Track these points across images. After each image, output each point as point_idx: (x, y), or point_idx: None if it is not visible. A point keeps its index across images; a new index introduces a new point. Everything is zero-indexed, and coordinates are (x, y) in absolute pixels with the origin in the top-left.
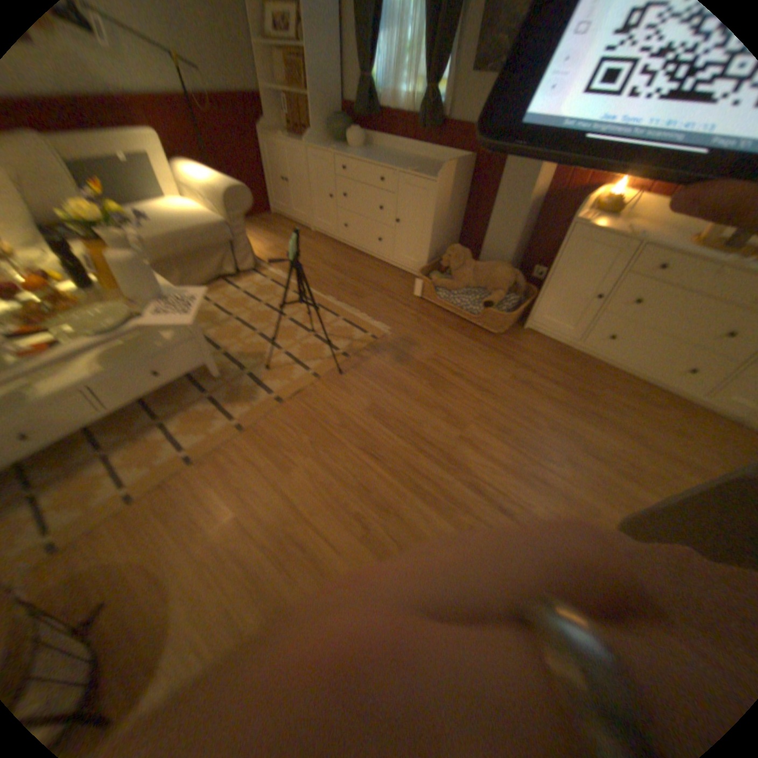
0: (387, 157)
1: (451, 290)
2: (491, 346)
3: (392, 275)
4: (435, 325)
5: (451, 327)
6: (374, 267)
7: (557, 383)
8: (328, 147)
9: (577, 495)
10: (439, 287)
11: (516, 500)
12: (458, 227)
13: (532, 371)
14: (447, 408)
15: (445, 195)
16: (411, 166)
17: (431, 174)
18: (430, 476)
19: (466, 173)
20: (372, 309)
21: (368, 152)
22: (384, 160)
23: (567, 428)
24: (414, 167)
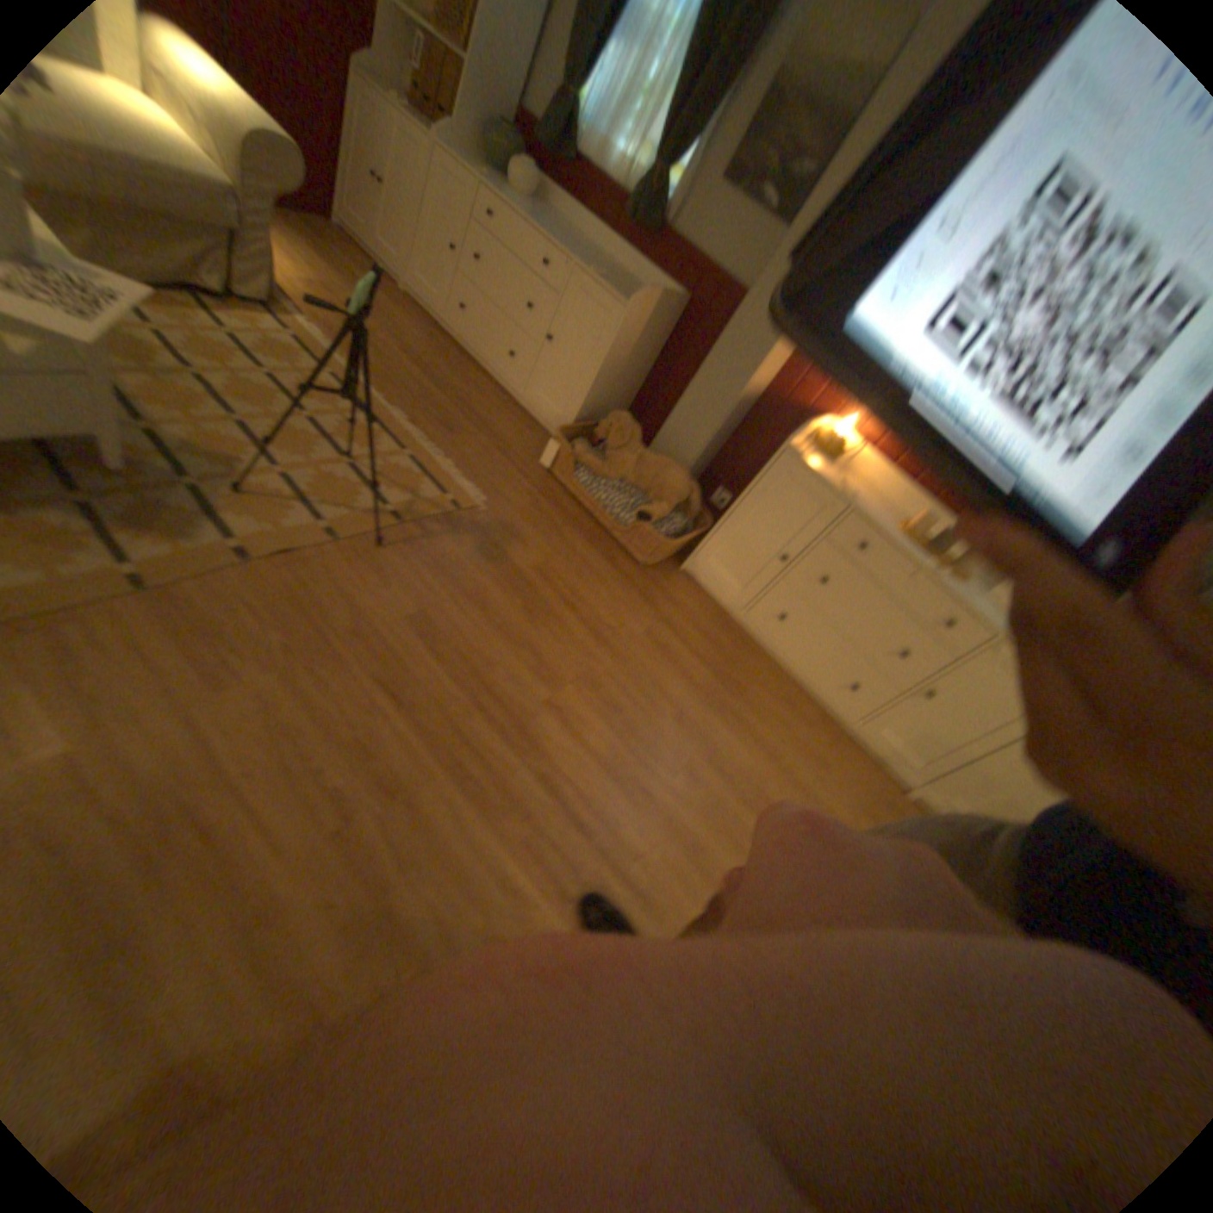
0: (564, 236)
1: (596, 479)
2: (628, 580)
3: (514, 420)
4: (558, 522)
5: (580, 534)
6: (488, 396)
7: (699, 659)
8: (473, 168)
9: (682, 821)
10: (581, 467)
11: (601, 814)
12: (633, 392)
13: (673, 634)
14: (540, 652)
15: (630, 335)
16: (595, 269)
17: (621, 294)
18: (483, 753)
19: (668, 318)
20: (466, 460)
21: (535, 212)
22: (558, 238)
23: (695, 725)
24: (600, 272)
